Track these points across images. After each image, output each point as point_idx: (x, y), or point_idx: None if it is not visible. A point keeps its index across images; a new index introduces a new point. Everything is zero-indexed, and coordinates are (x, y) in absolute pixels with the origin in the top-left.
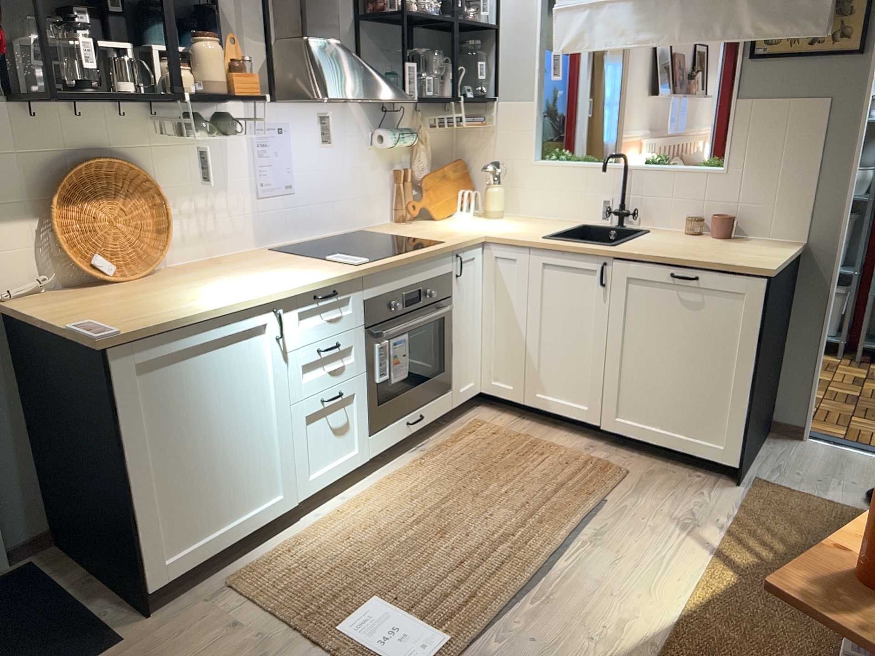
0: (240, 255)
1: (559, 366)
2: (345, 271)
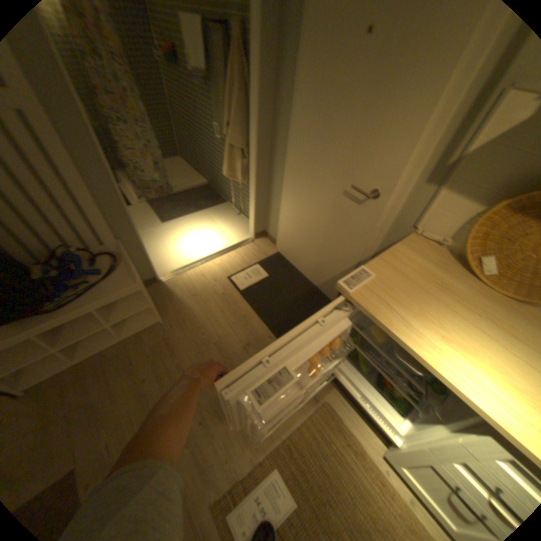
0: None
1: None
2: None
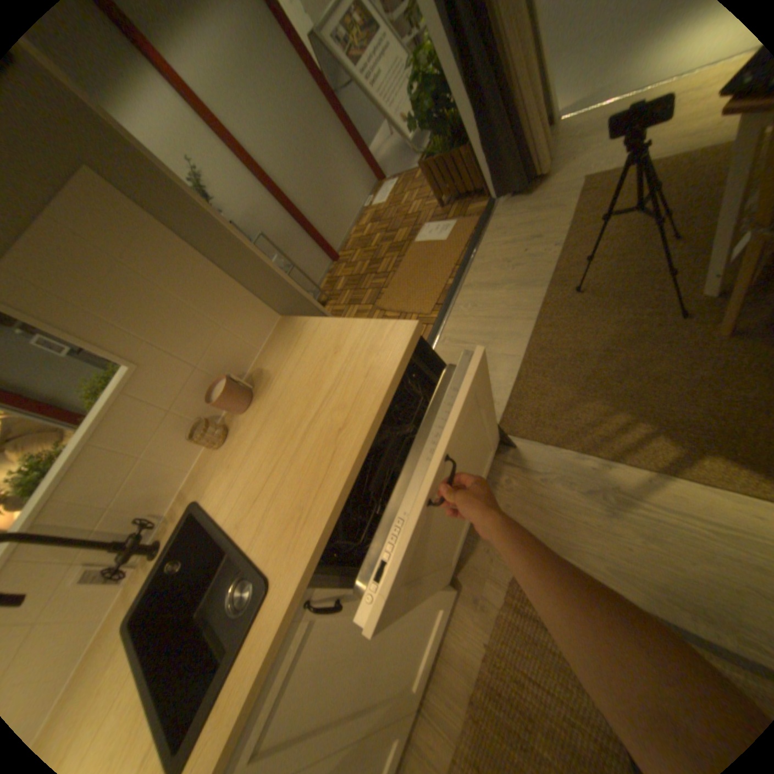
0: None
1: (395, 668)
2: None
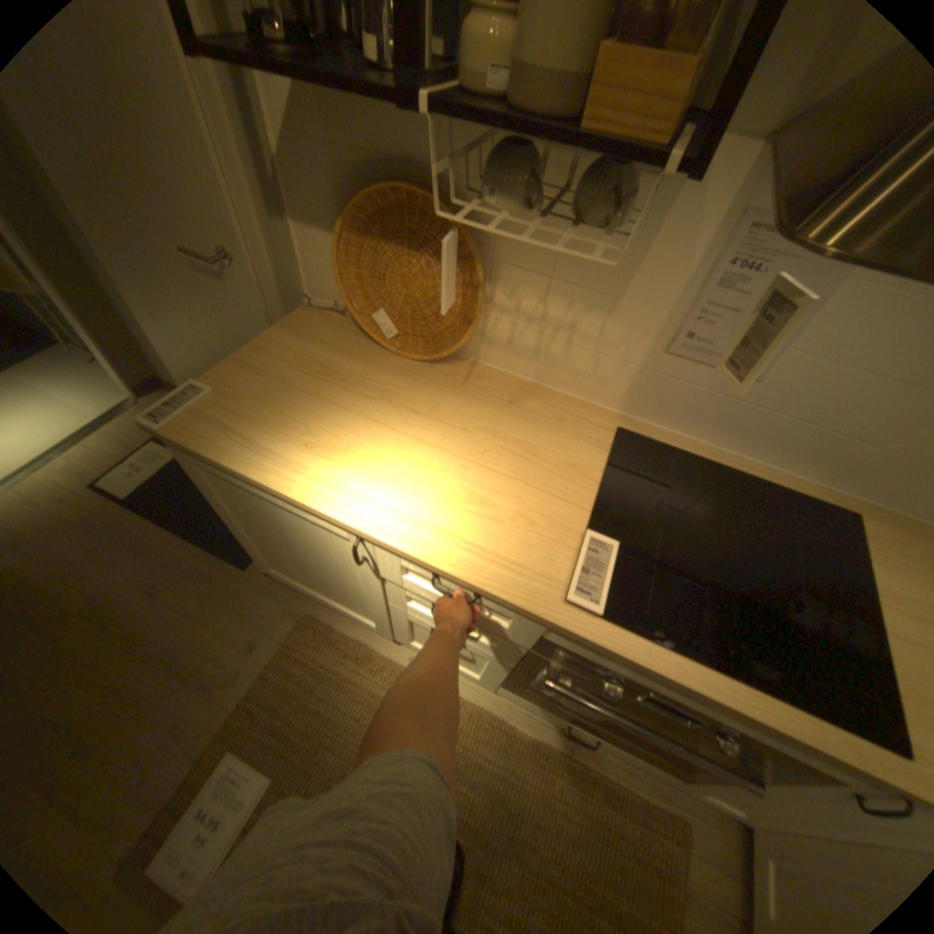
0: (574, 405)
1: None
2: (521, 593)
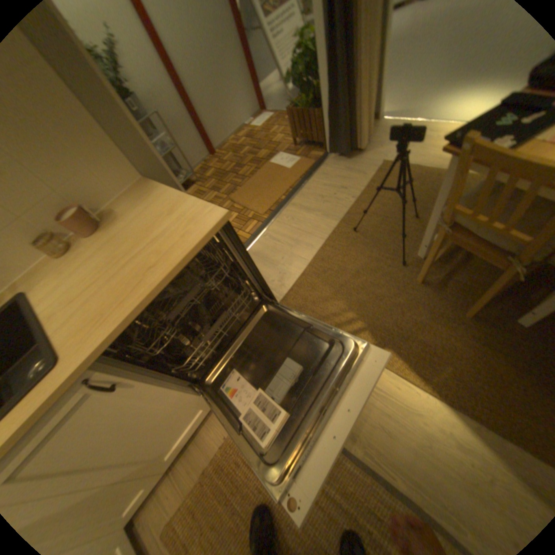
0: None
1: (153, 442)
2: None
